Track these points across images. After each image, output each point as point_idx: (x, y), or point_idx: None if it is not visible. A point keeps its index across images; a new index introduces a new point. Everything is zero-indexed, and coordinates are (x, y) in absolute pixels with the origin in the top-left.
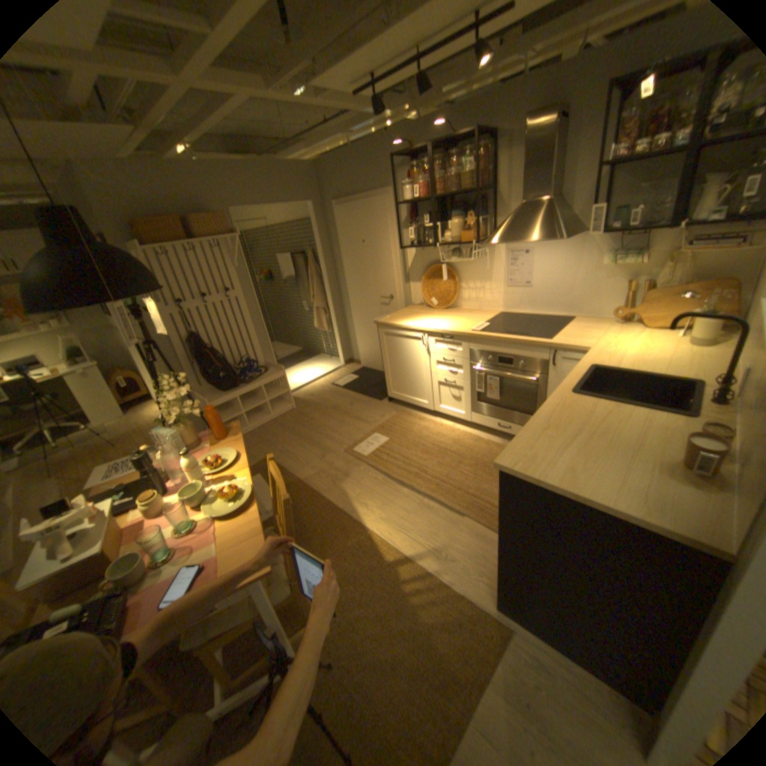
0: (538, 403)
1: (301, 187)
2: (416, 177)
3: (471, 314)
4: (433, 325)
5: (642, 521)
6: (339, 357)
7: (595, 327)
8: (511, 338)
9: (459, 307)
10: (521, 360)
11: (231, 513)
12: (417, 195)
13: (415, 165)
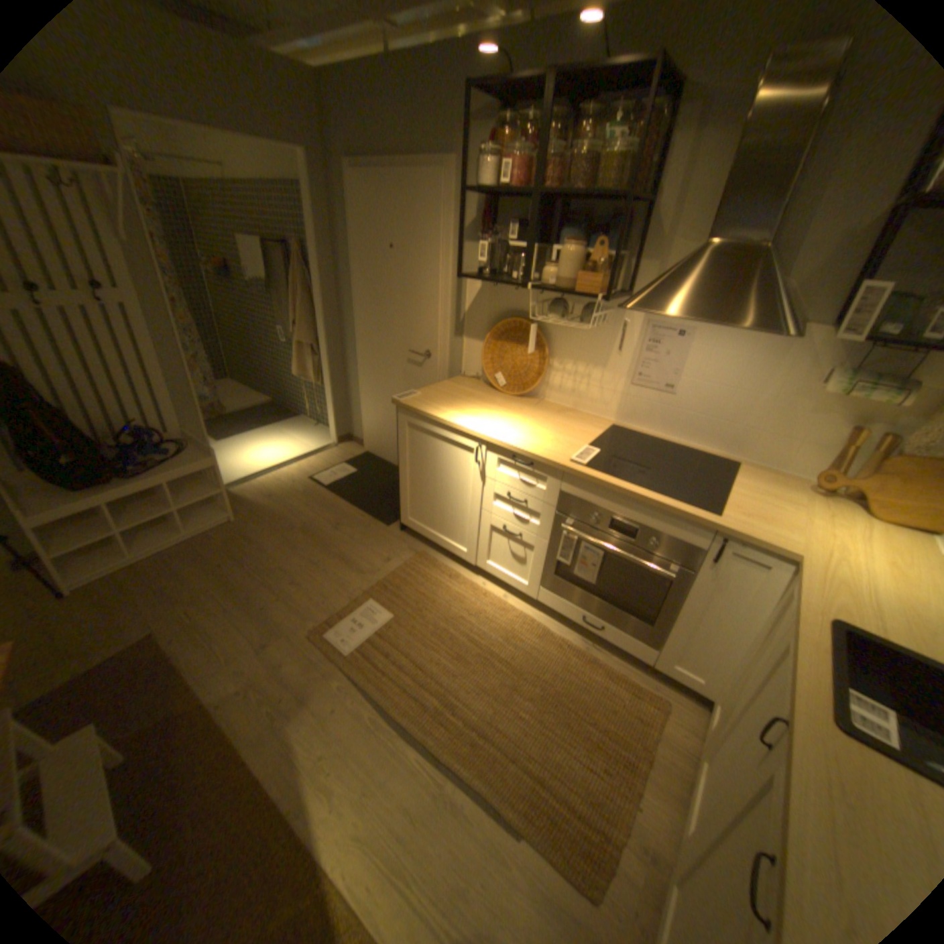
0: (665, 608)
1: (288, 118)
2: (507, 146)
3: (563, 417)
4: (500, 430)
5: None
6: (329, 429)
7: (784, 496)
8: (647, 495)
9: (541, 397)
10: (654, 535)
11: None
12: (503, 182)
13: (509, 121)
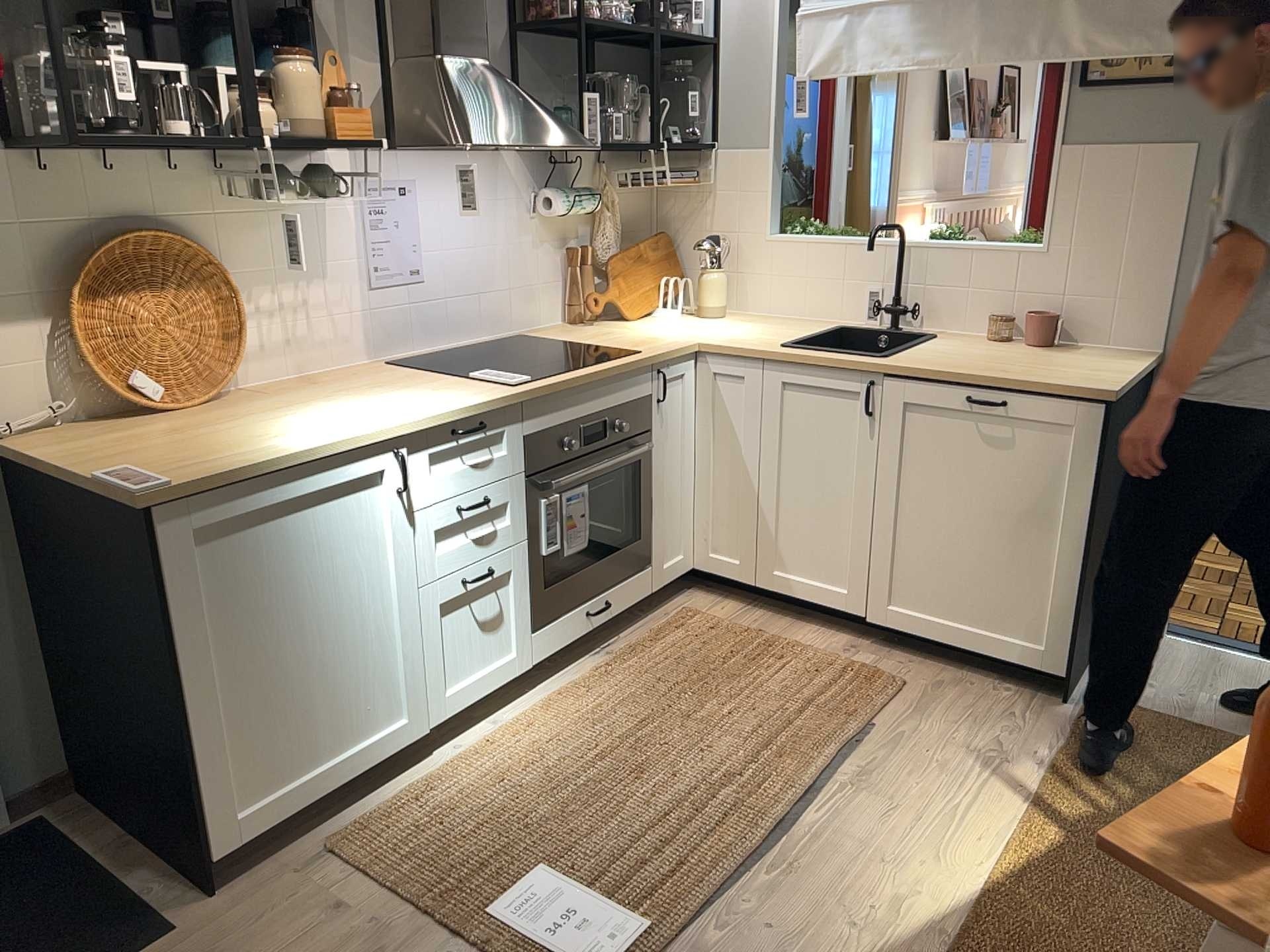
0: (642, 502)
1: None
2: None
3: (342, 383)
4: (388, 414)
5: (1148, 363)
6: None
7: (593, 334)
8: (603, 367)
9: (236, 388)
10: (613, 418)
11: None
12: None
13: None
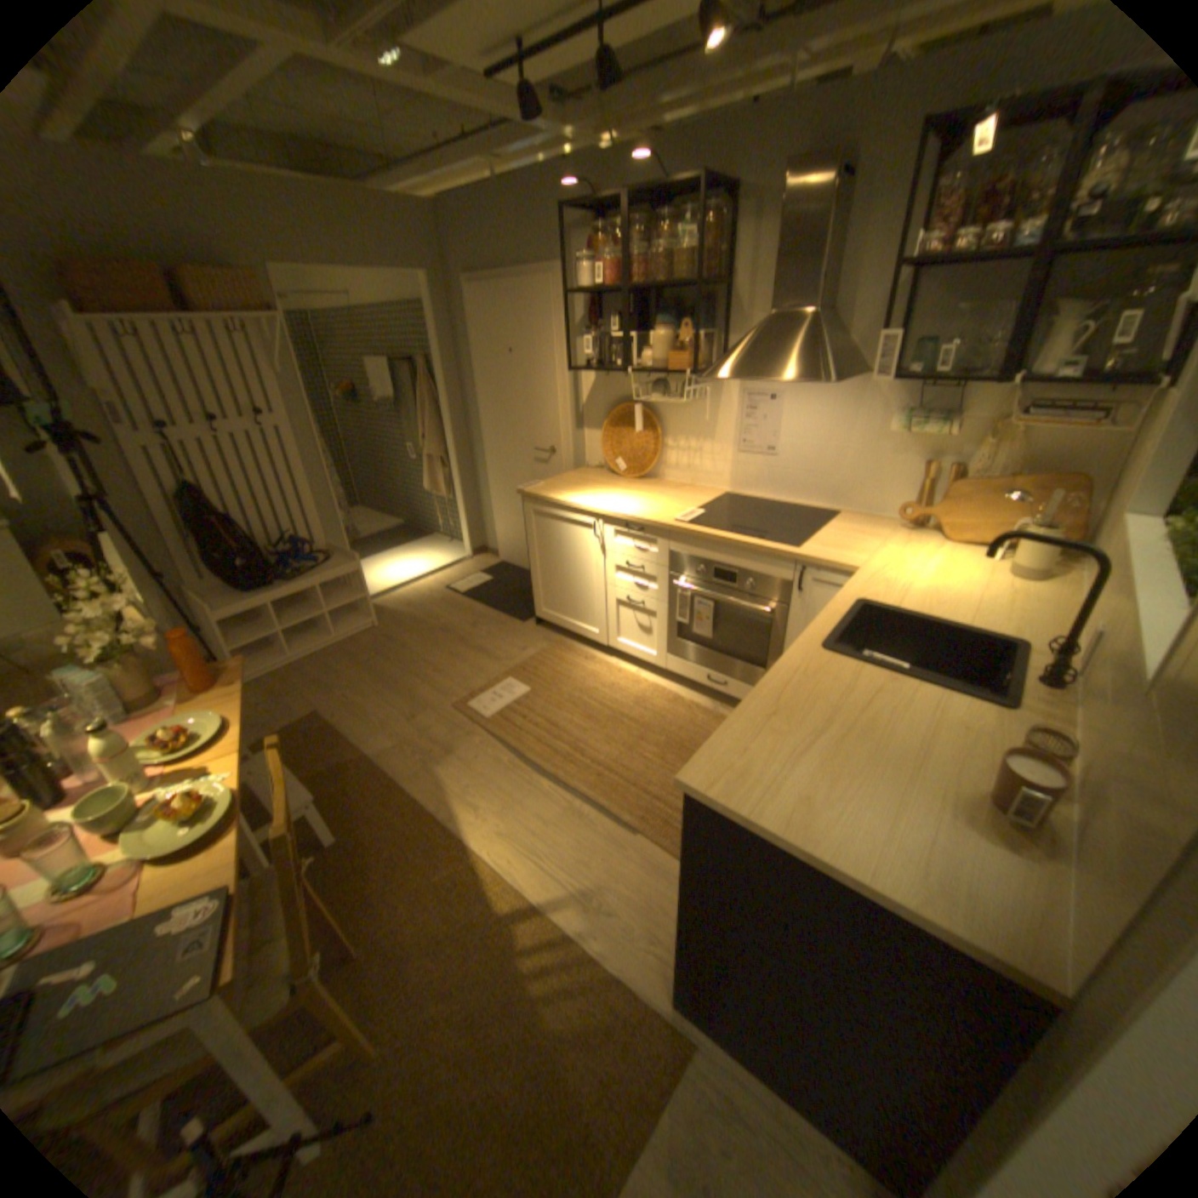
0: (772, 648)
1: (410, 245)
2: (603, 250)
3: (678, 492)
4: (615, 505)
5: (916, 914)
6: (463, 541)
7: (869, 533)
8: (737, 539)
9: (661, 478)
10: (750, 578)
11: (180, 850)
12: (604, 281)
13: (602, 229)
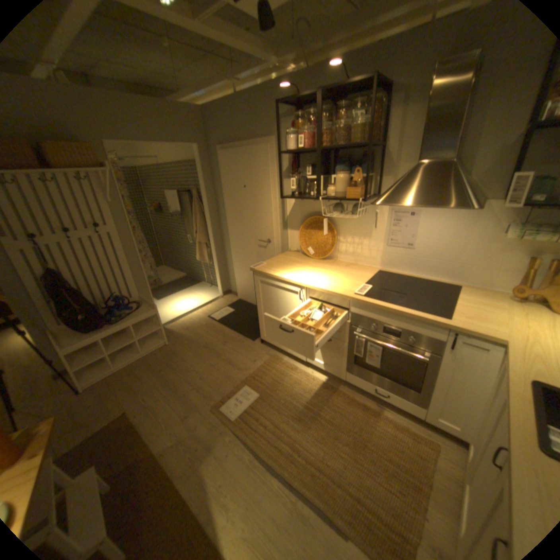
0: (426, 381)
1: (189, 130)
2: (301, 128)
3: (349, 269)
4: (312, 279)
5: None
6: (218, 288)
7: (492, 304)
8: (403, 310)
9: (335, 259)
10: (411, 335)
11: None
12: (301, 146)
13: (301, 116)
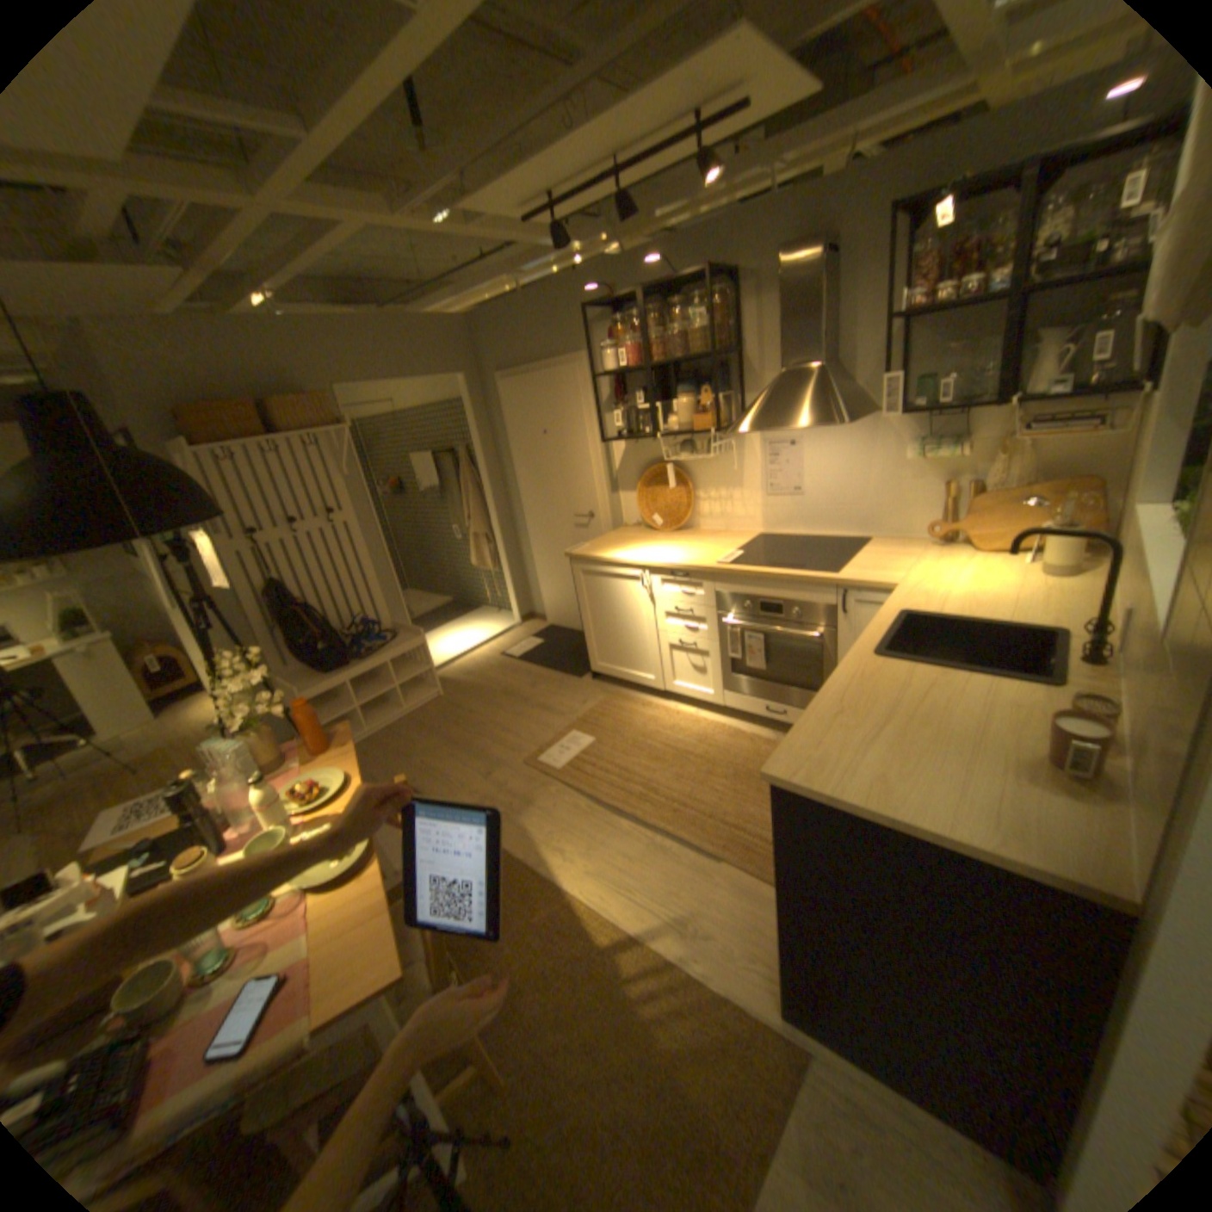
0: (825, 672)
1: (446, 354)
2: (622, 337)
3: (714, 538)
4: (658, 556)
5: (995, 856)
6: (512, 610)
7: (901, 553)
8: (777, 573)
9: (696, 528)
10: (795, 607)
11: (334, 880)
12: (625, 363)
13: (619, 320)
